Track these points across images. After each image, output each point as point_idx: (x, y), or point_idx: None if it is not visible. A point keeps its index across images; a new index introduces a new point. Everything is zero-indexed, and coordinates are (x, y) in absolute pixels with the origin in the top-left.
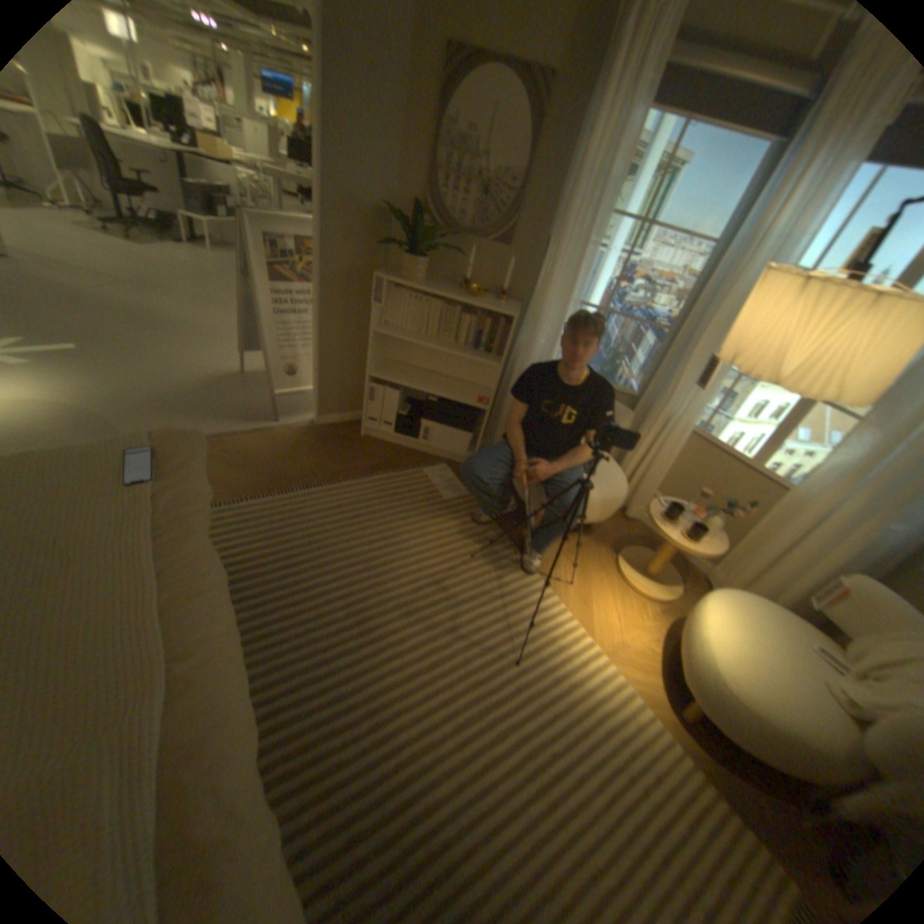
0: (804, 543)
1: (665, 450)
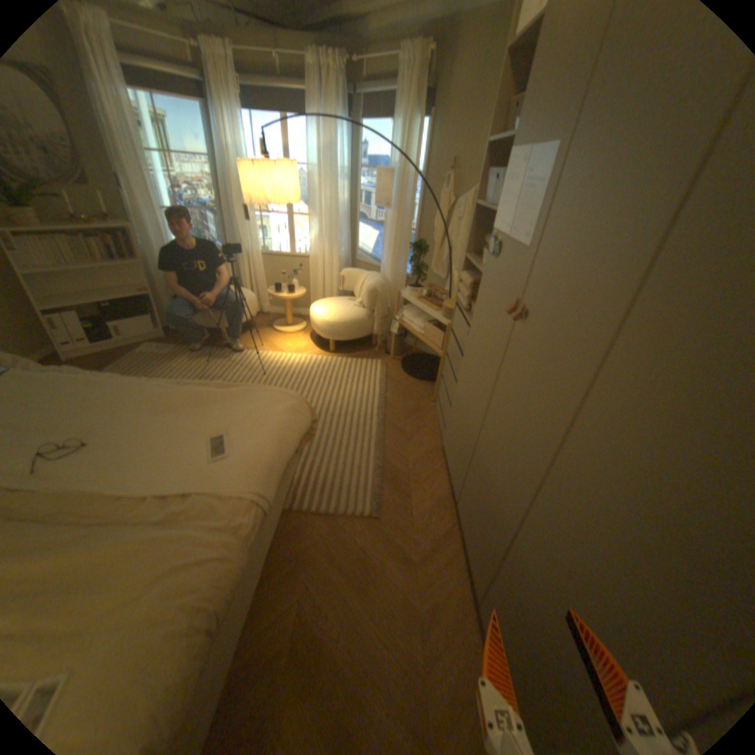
0: (325, 273)
1: (256, 268)
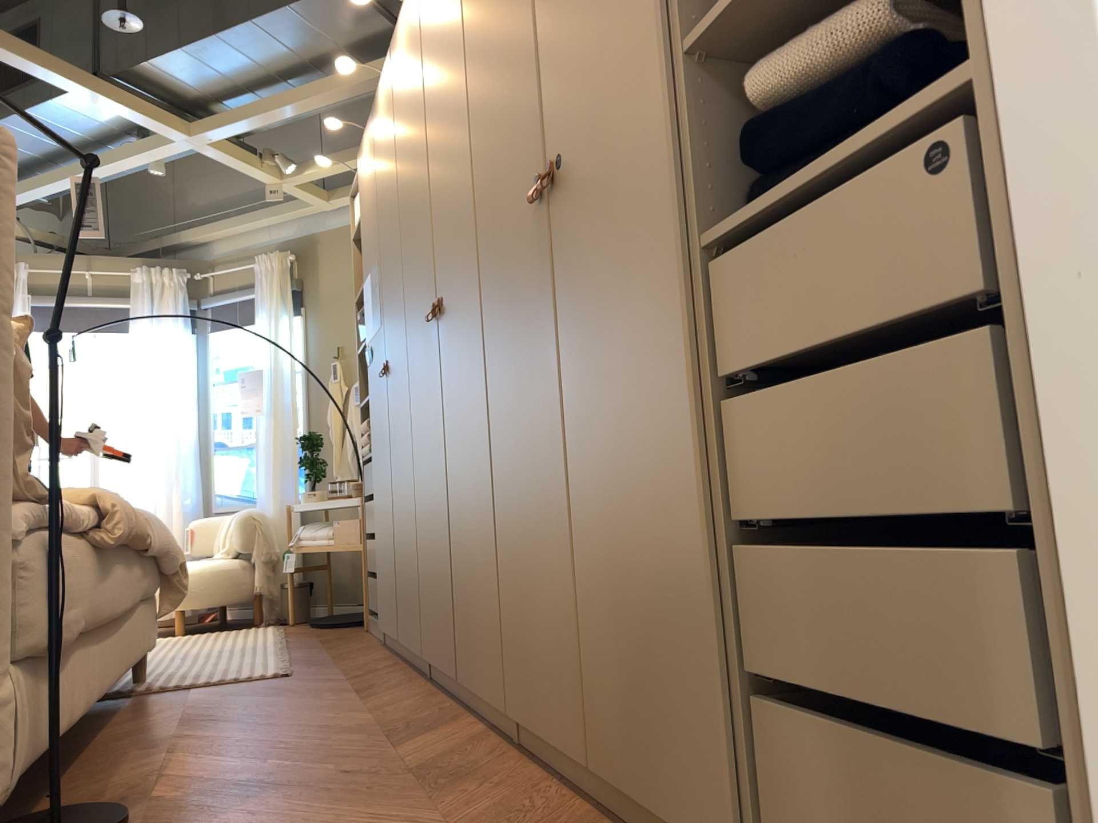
0: None
1: None
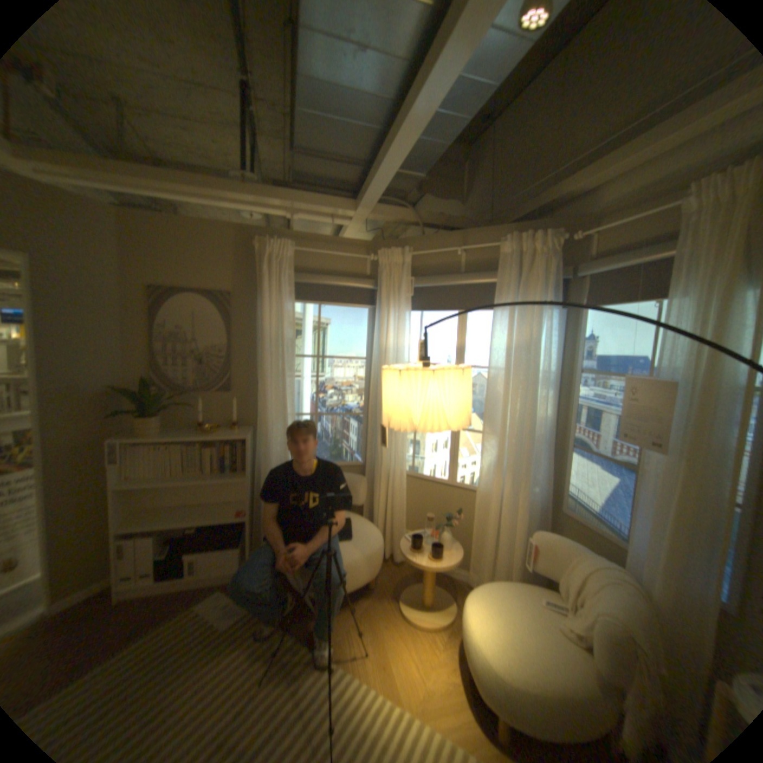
0: (503, 525)
1: (397, 496)
